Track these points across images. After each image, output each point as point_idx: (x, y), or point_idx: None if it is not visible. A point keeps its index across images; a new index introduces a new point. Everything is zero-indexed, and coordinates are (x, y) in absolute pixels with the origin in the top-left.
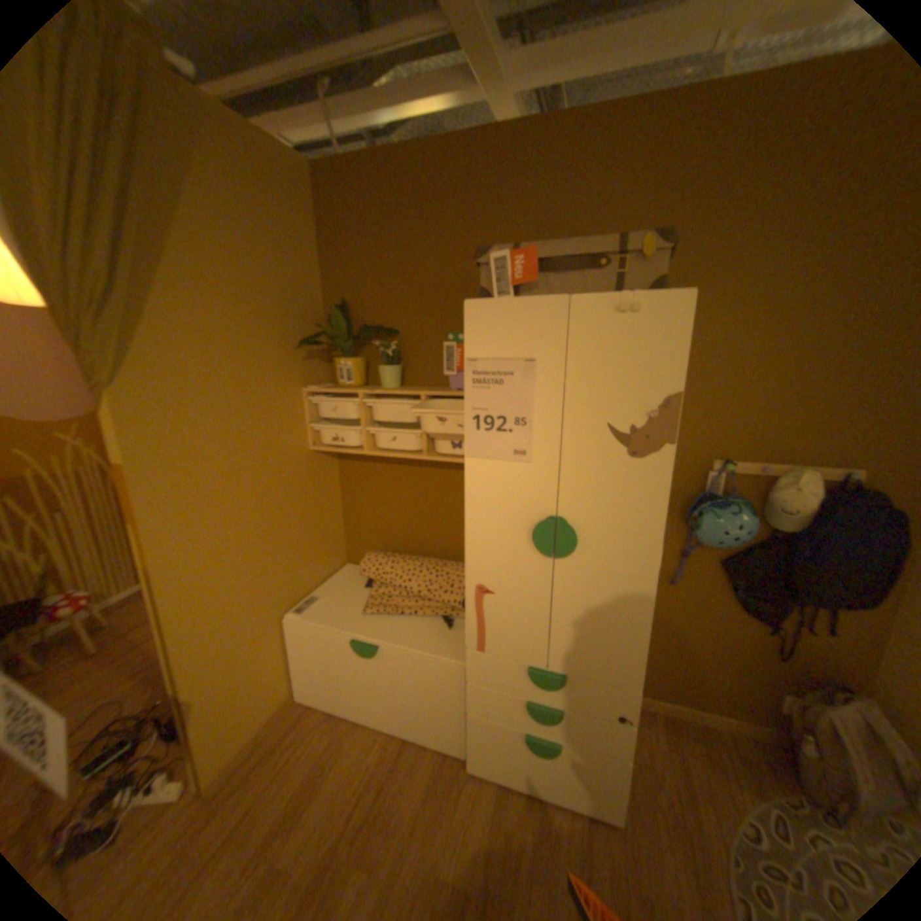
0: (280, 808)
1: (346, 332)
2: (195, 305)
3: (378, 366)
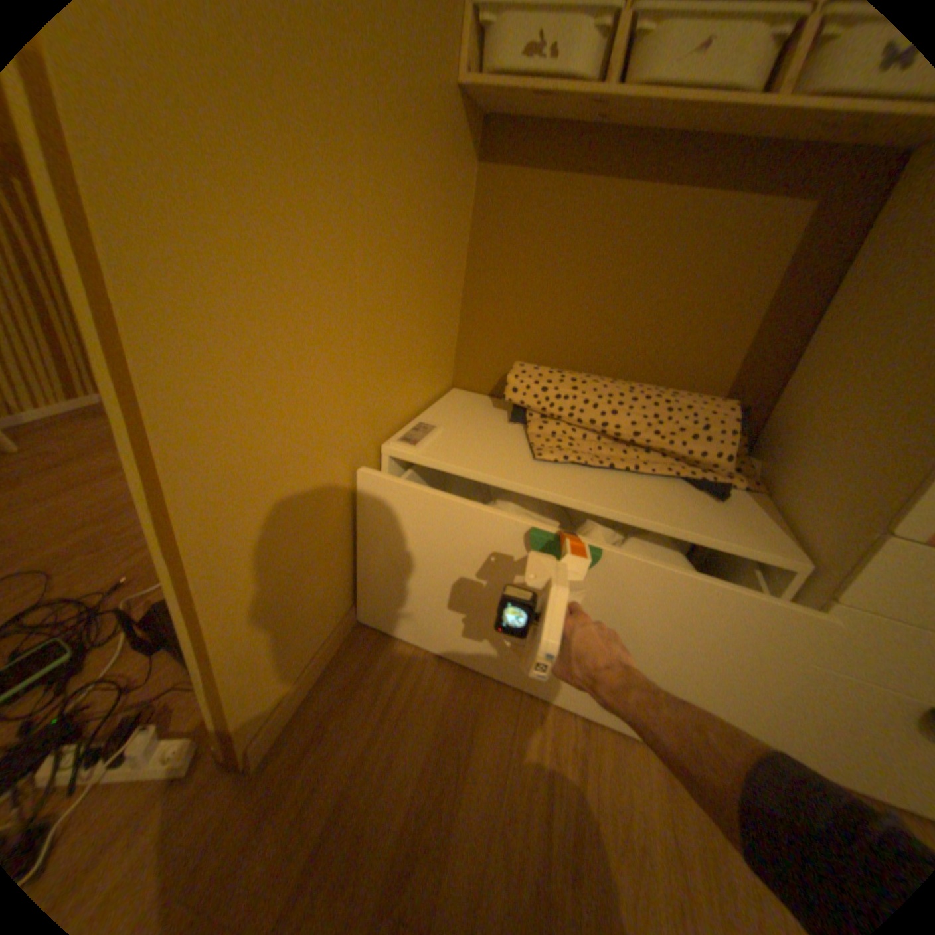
0: (405, 793)
1: None
2: None
3: None
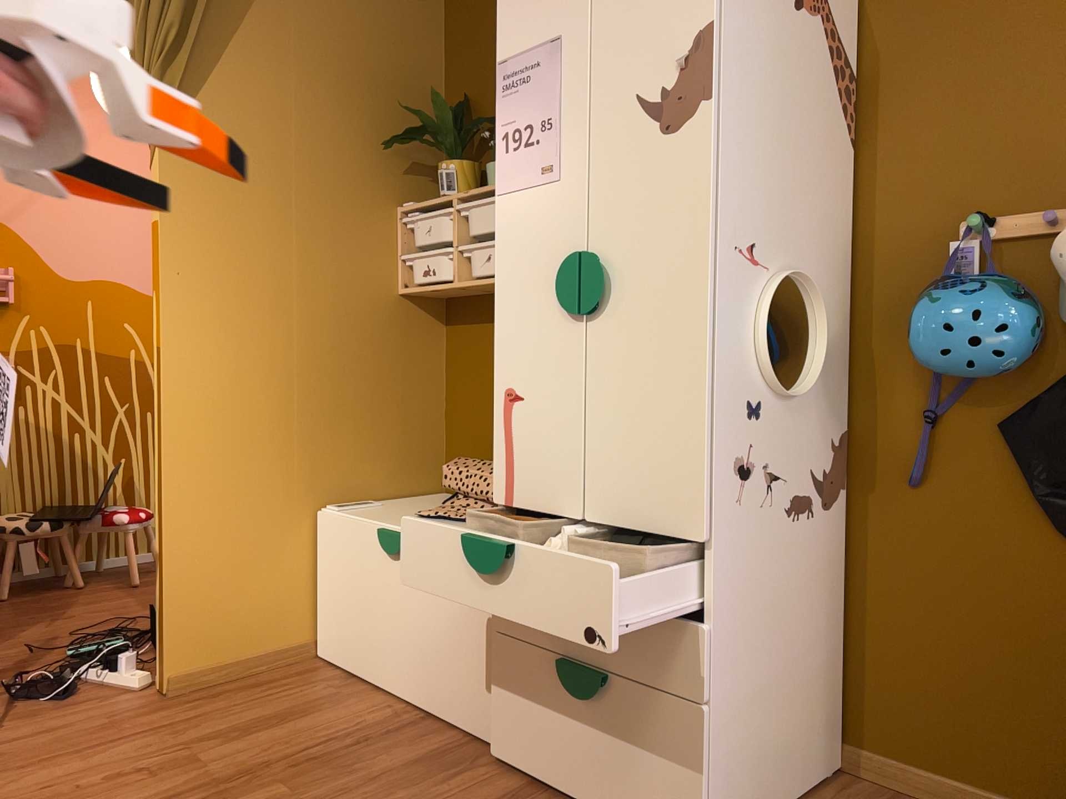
0: (234, 722)
1: (455, 127)
2: (271, 80)
3: (486, 166)
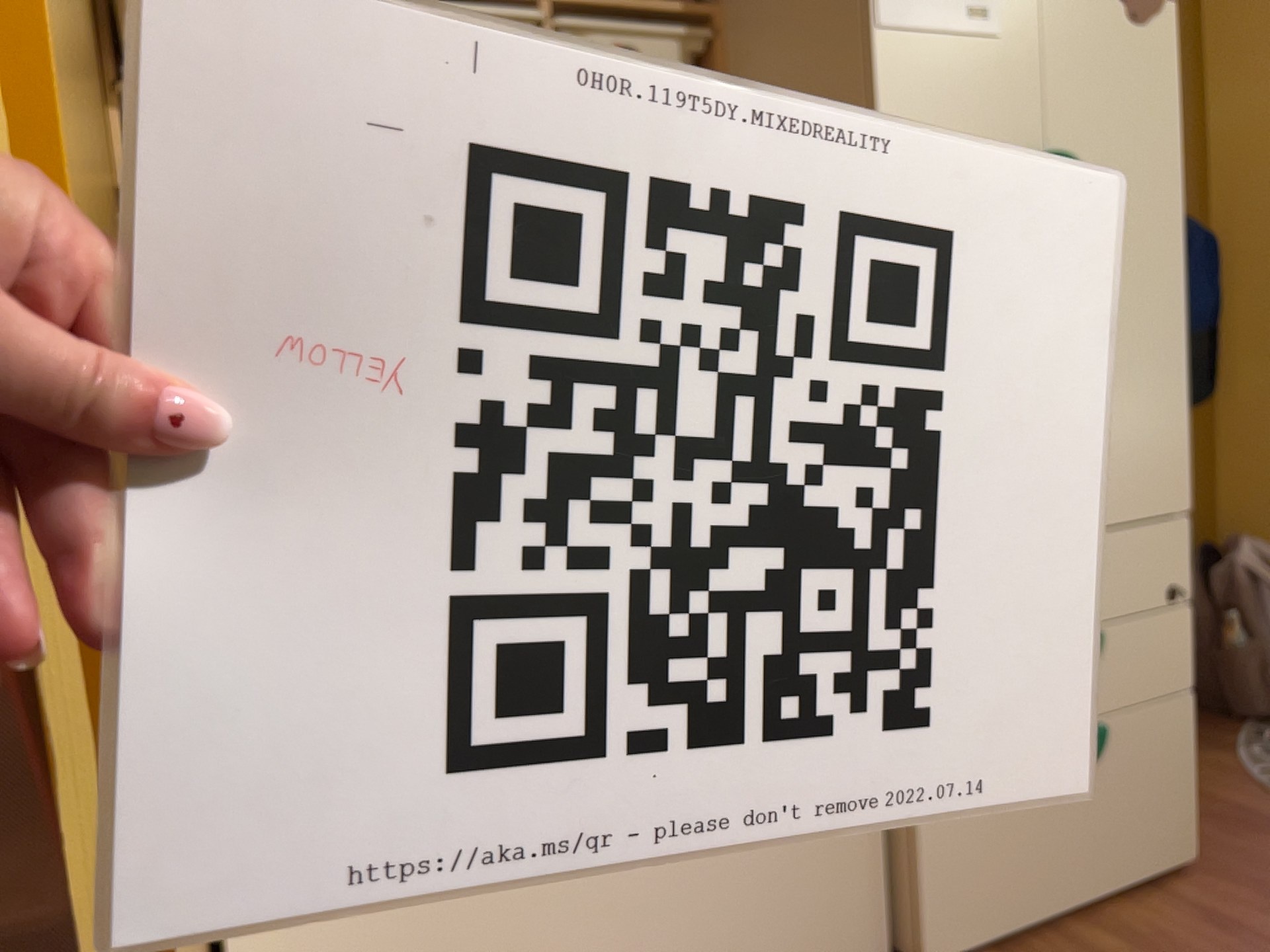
0: None
1: None
2: None
3: None
